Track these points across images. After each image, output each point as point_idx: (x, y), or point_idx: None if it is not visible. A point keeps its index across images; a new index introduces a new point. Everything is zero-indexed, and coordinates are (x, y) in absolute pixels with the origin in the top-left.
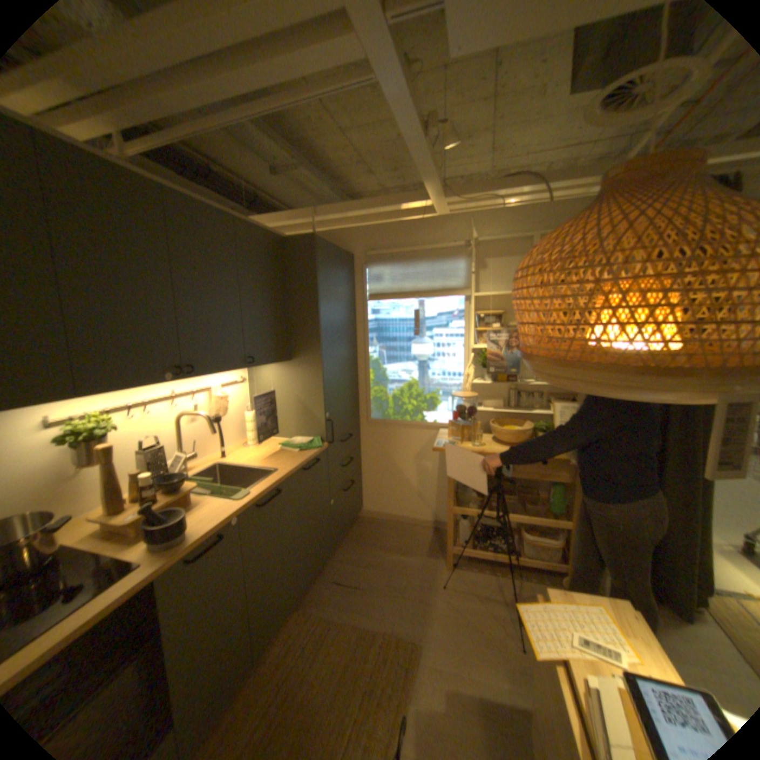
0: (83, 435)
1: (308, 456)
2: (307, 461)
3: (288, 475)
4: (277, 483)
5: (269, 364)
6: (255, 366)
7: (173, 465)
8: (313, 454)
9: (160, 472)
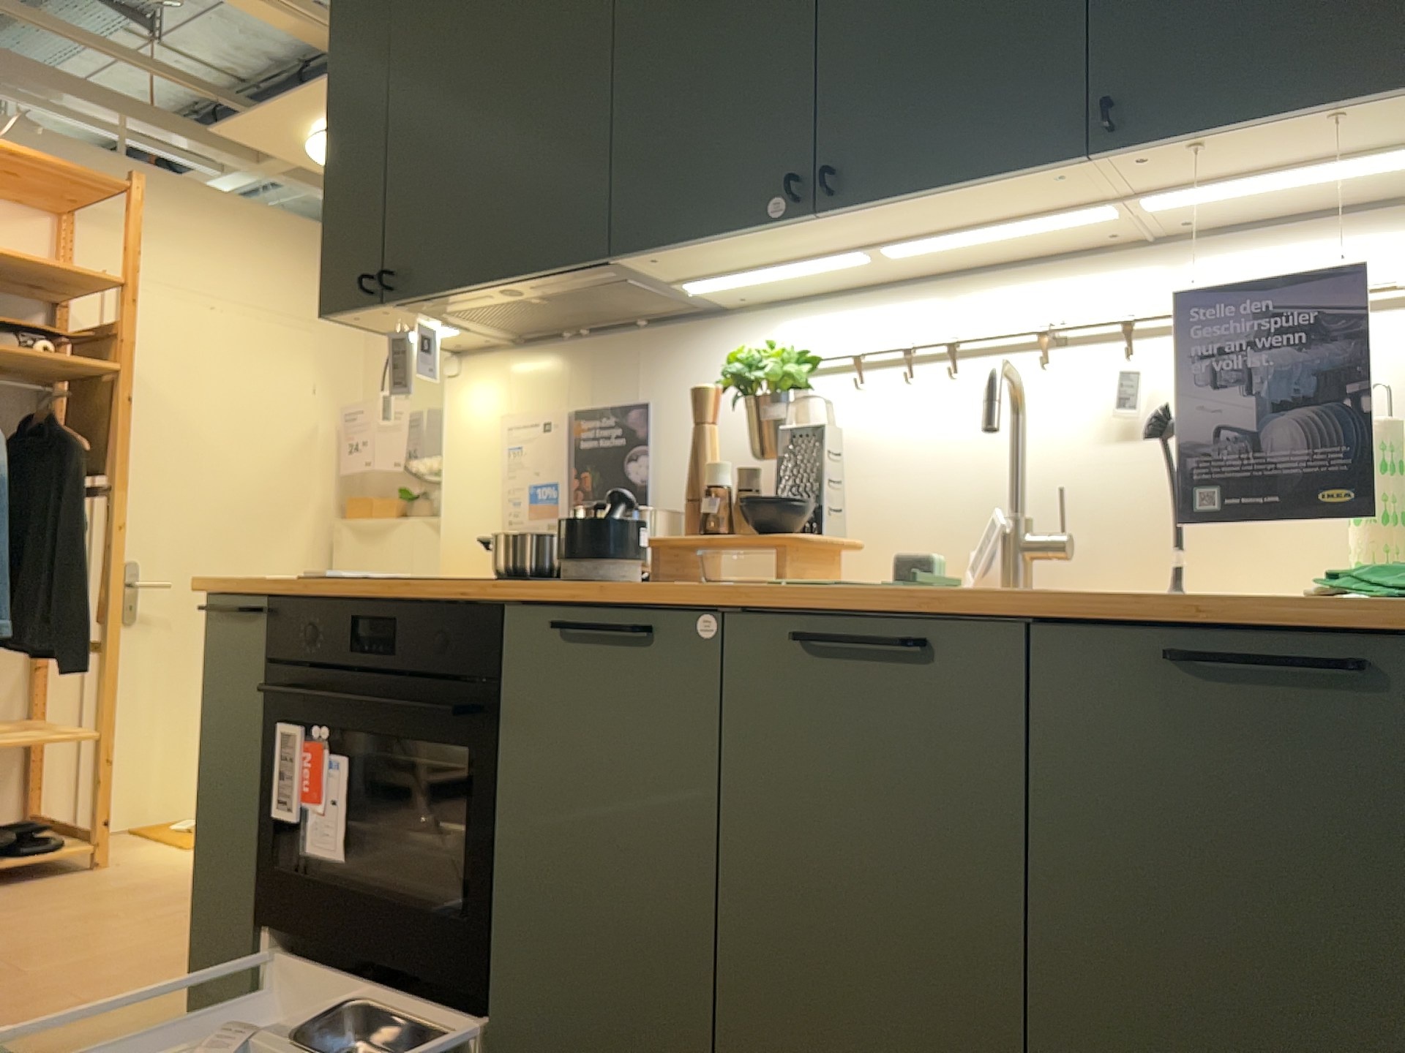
0: (730, 375)
1: (1291, 609)
2: (1216, 612)
3: (1008, 607)
4: (922, 603)
5: (1308, 120)
6: (1181, 145)
7: (984, 548)
8: (1350, 614)
9: (823, 500)
